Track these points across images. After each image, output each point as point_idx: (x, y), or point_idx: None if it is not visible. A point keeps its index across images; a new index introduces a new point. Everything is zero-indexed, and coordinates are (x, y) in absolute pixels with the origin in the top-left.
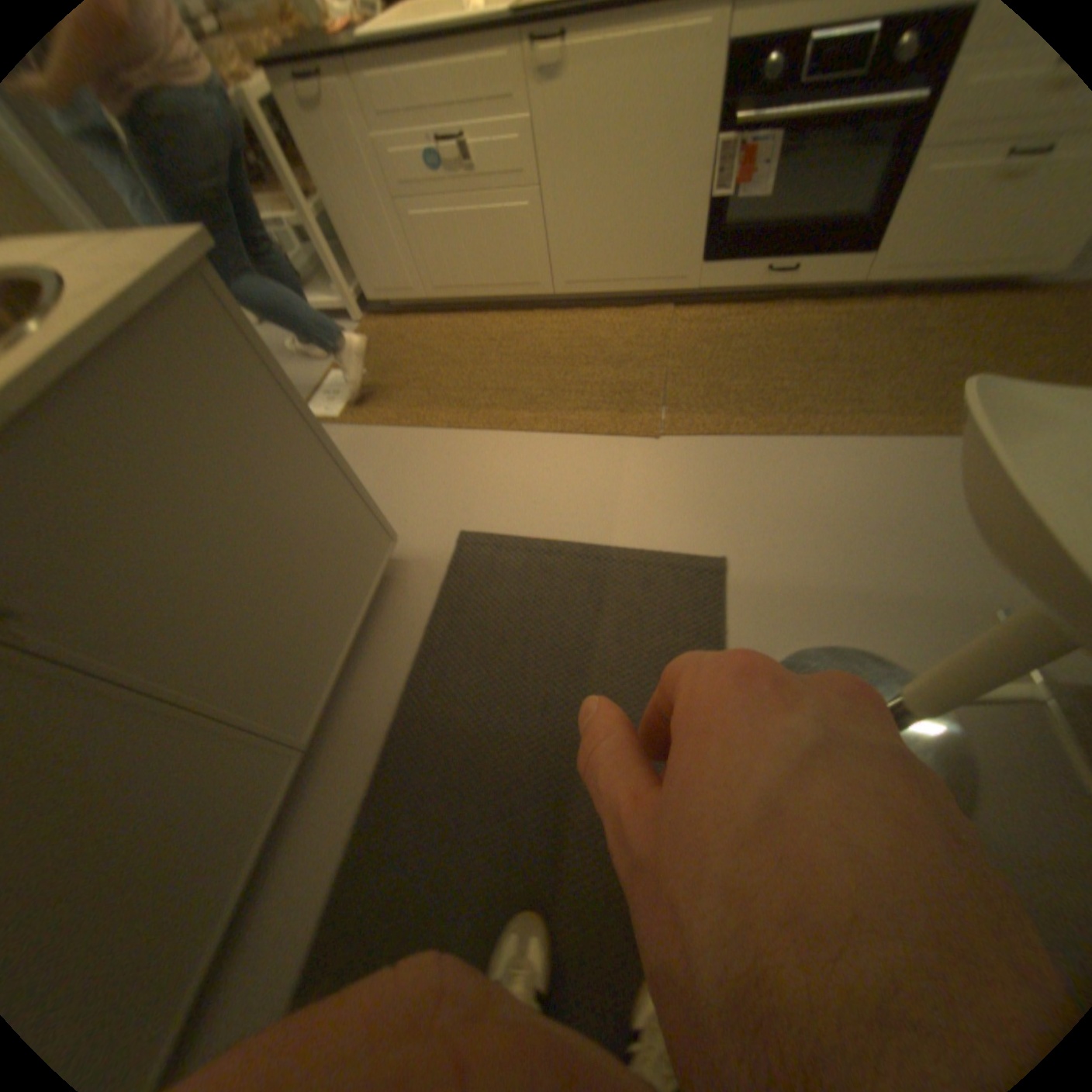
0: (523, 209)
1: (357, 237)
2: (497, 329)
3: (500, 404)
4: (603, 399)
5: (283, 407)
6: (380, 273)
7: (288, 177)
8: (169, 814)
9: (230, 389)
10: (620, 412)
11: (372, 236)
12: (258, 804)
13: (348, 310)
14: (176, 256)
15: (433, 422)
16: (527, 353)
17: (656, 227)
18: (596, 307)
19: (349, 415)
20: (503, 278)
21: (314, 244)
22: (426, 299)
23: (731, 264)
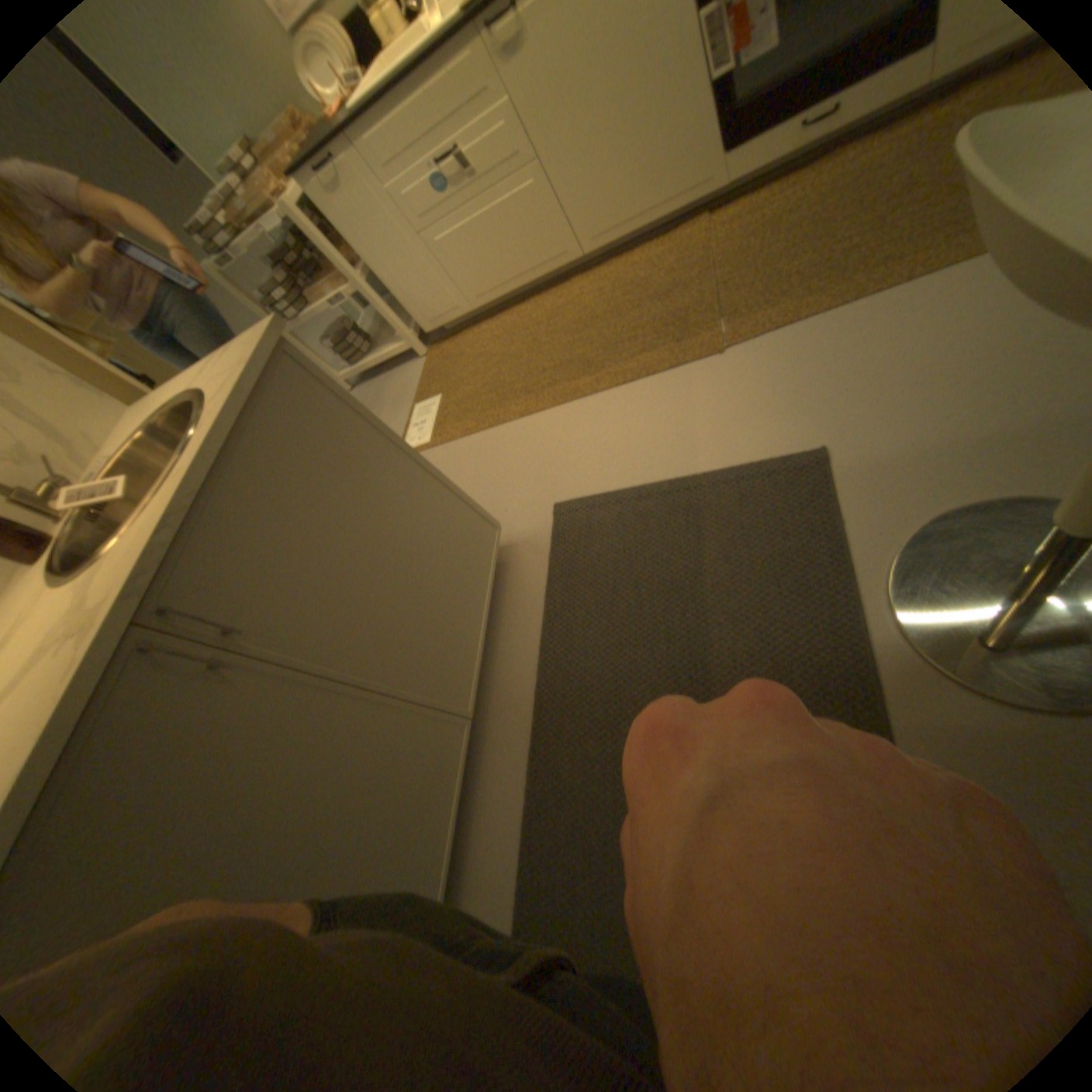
0: (531, 186)
1: (402, 279)
2: (543, 310)
3: (562, 378)
4: (657, 335)
5: (372, 434)
6: (429, 302)
7: (336, 253)
8: (376, 770)
9: (328, 430)
10: (678, 342)
11: (413, 272)
12: (442, 762)
13: (414, 347)
14: (263, 339)
15: (507, 416)
16: (575, 321)
17: (666, 142)
18: (631, 250)
19: (437, 435)
20: (534, 260)
21: (371, 300)
22: (474, 309)
23: (759, 141)
